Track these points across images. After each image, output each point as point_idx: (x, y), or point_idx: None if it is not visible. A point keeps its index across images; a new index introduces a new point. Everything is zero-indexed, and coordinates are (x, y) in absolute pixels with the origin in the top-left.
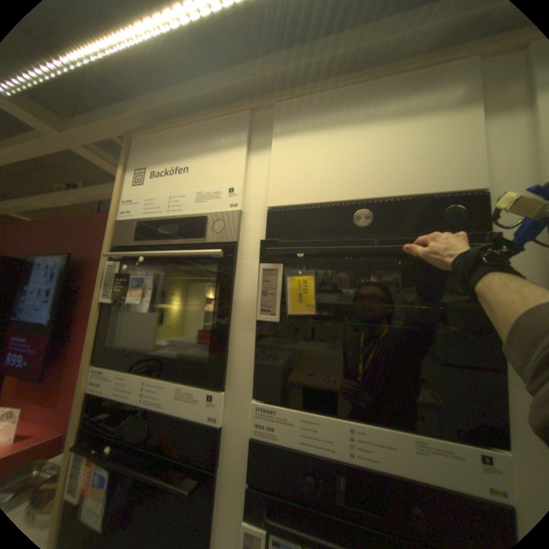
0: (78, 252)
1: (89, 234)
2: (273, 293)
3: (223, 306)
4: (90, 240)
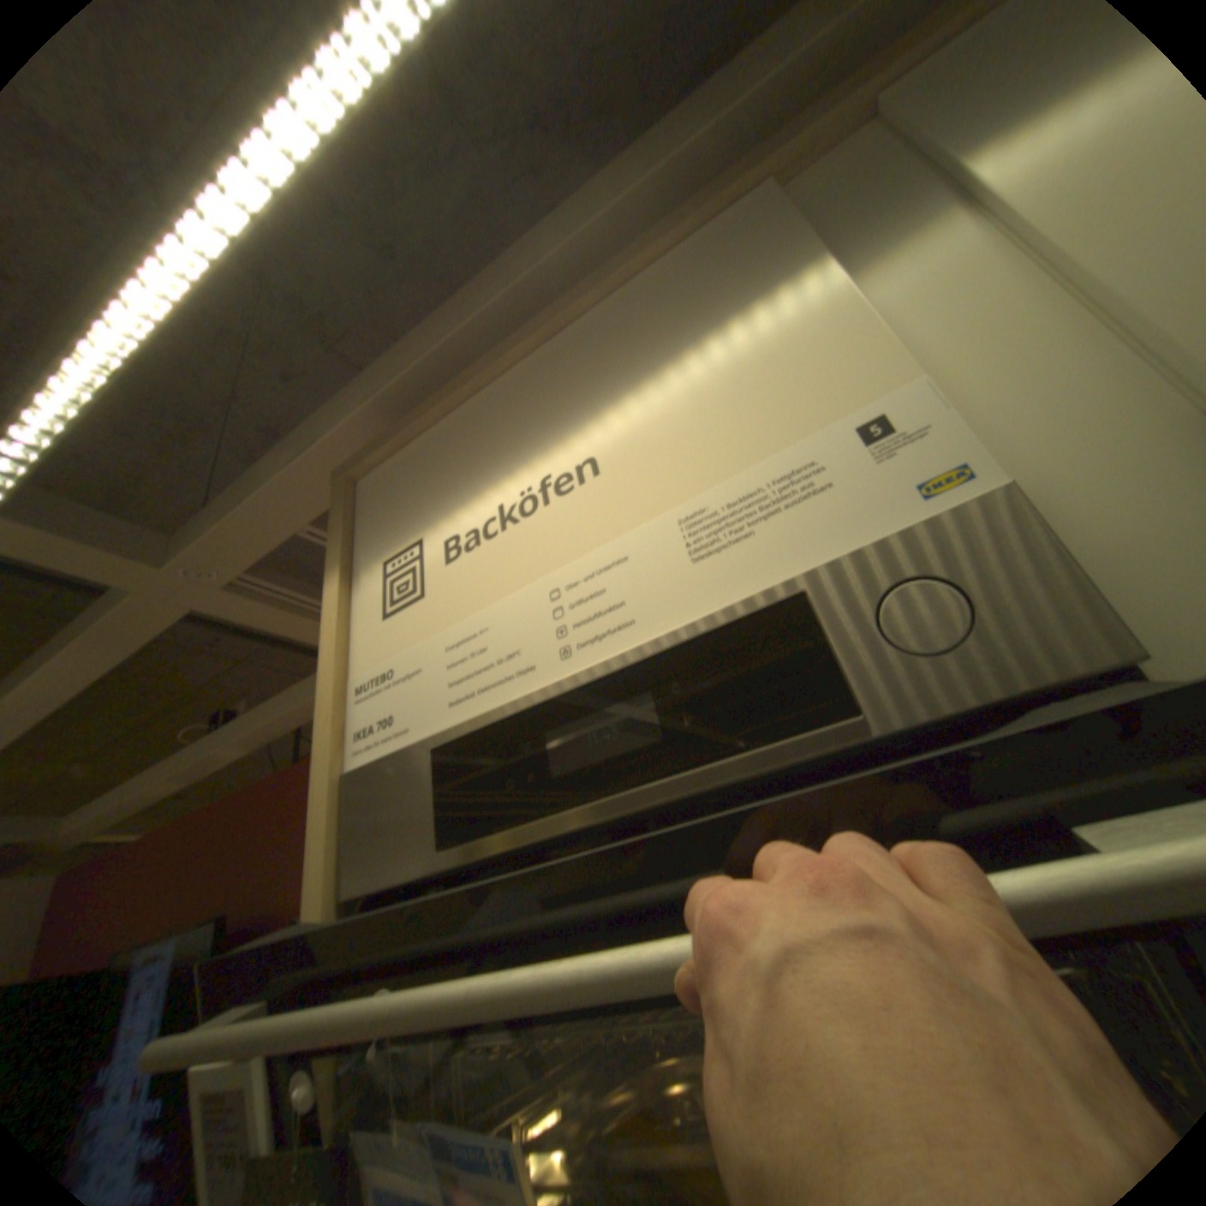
0: (246, 898)
1: (272, 835)
2: None
3: None
4: (277, 850)
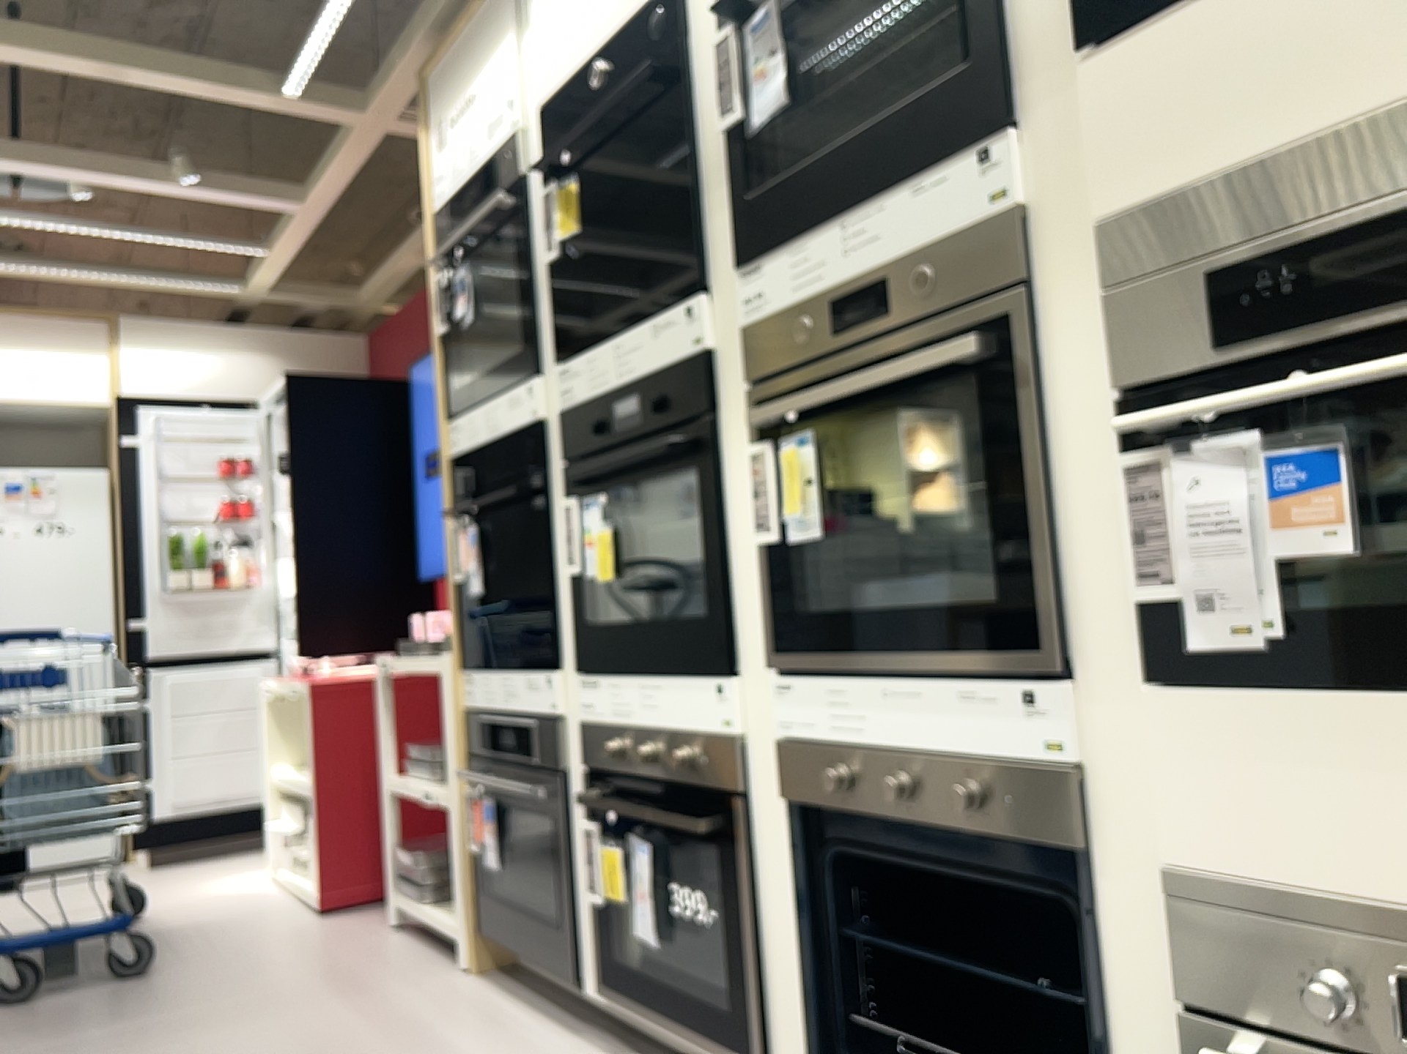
0: None
1: None
2: (547, 225)
3: (522, 271)
4: None
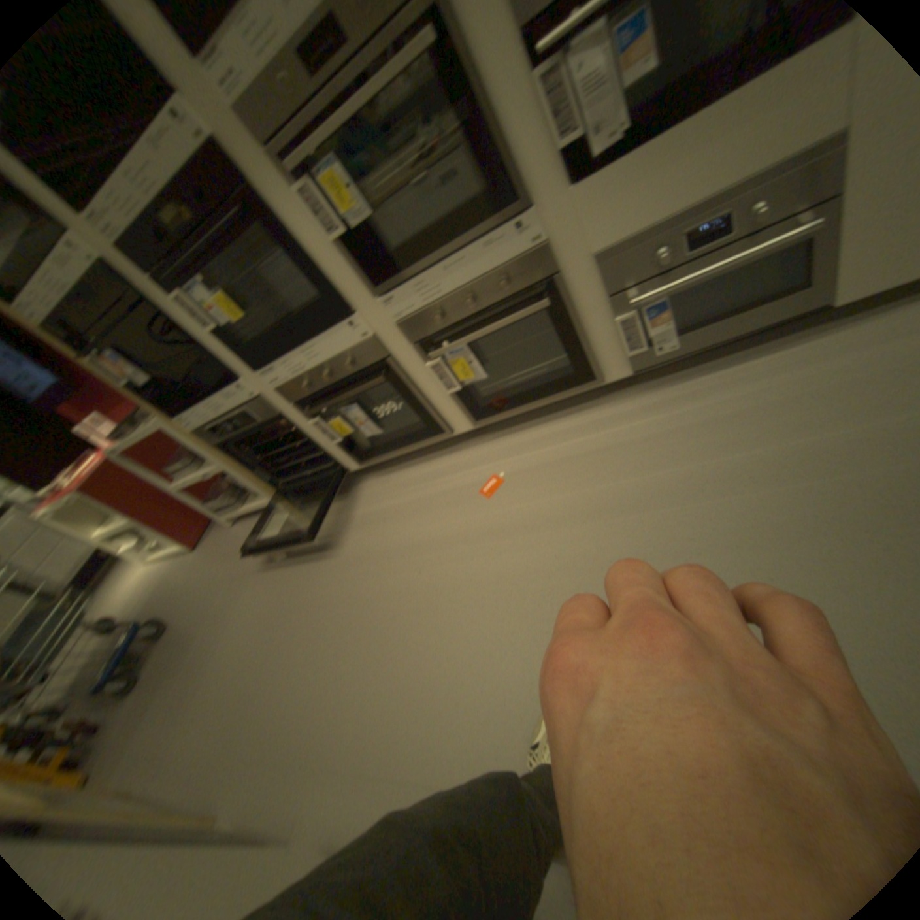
0: None
1: None
2: None
3: None
4: None
